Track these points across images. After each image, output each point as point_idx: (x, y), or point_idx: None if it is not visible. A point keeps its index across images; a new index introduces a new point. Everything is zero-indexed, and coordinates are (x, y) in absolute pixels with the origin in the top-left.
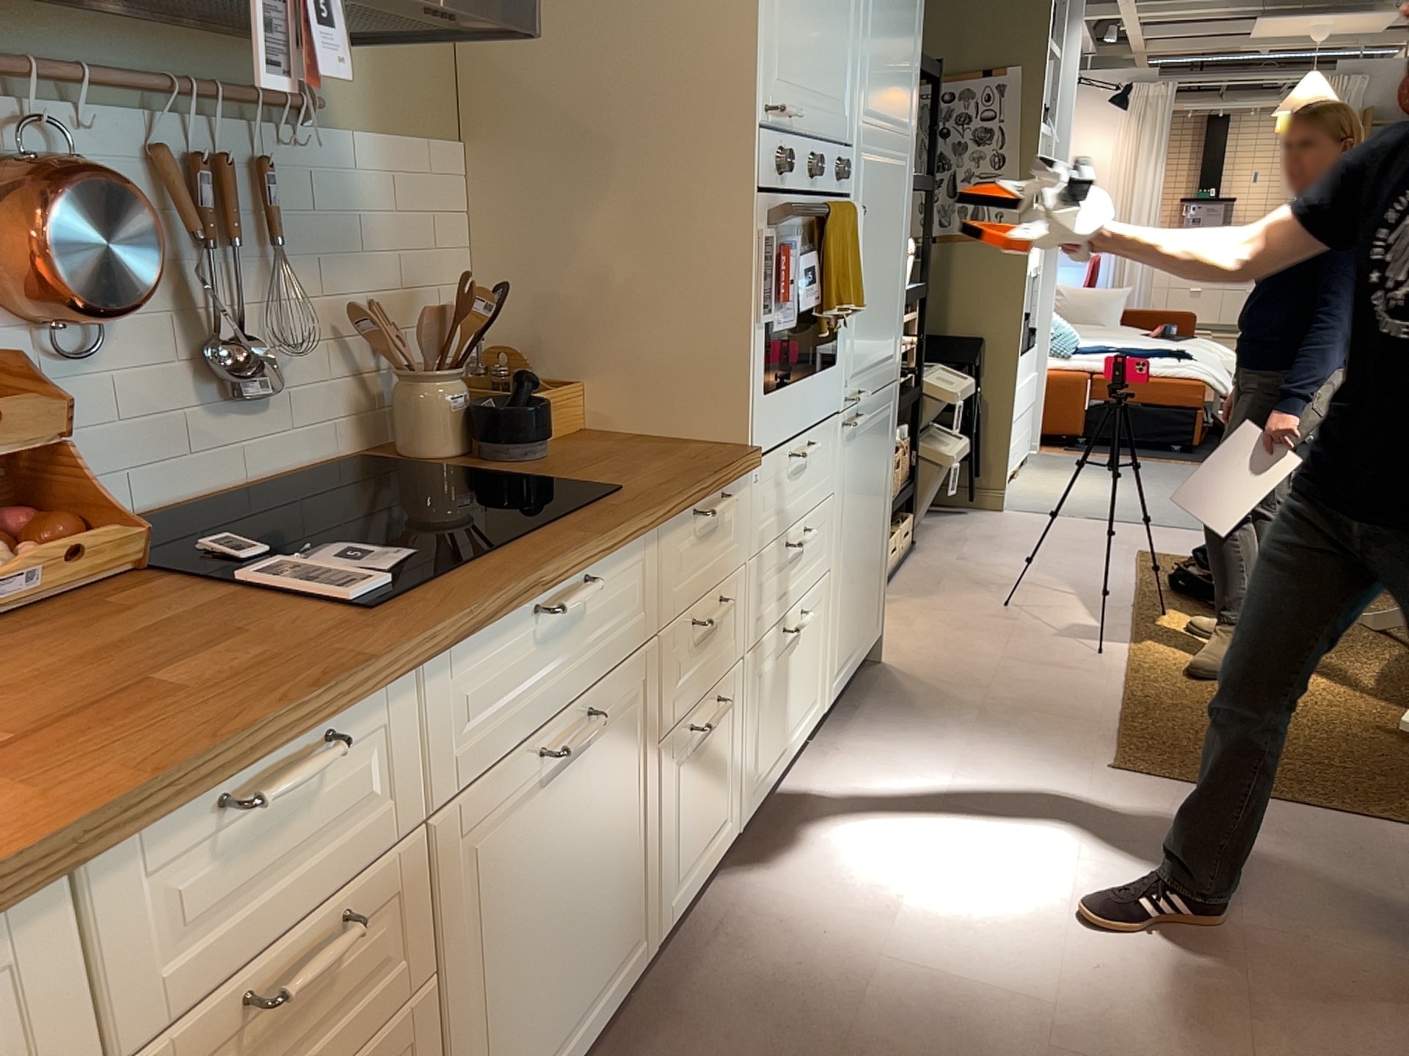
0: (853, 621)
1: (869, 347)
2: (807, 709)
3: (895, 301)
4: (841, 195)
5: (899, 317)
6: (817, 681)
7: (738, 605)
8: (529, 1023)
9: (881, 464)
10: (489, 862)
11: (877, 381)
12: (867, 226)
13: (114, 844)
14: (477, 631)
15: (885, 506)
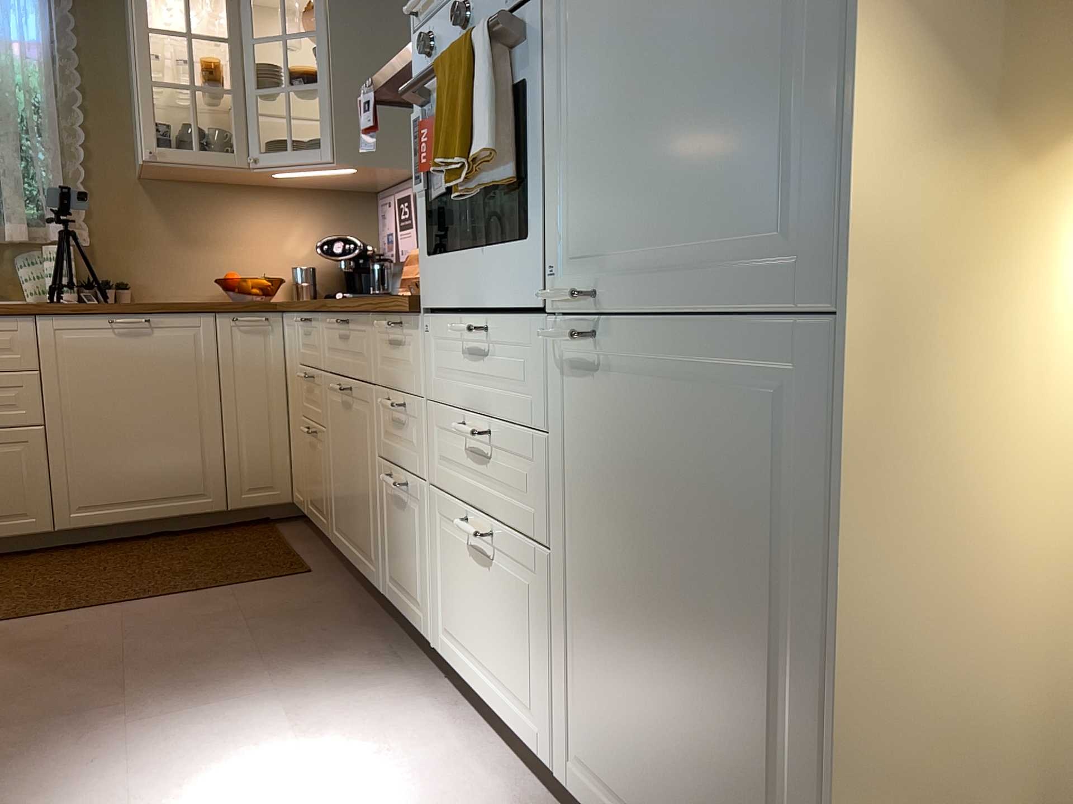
0: (633, 751)
1: (629, 218)
2: (515, 695)
3: (778, 92)
4: (523, 4)
5: (820, 133)
6: (536, 693)
7: (420, 429)
8: (342, 504)
9: (735, 511)
10: (332, 410)
11: (682, 292)
12: (590, 4)
13: (291, 310)
14: (321, 311)
15: (806, 673)
